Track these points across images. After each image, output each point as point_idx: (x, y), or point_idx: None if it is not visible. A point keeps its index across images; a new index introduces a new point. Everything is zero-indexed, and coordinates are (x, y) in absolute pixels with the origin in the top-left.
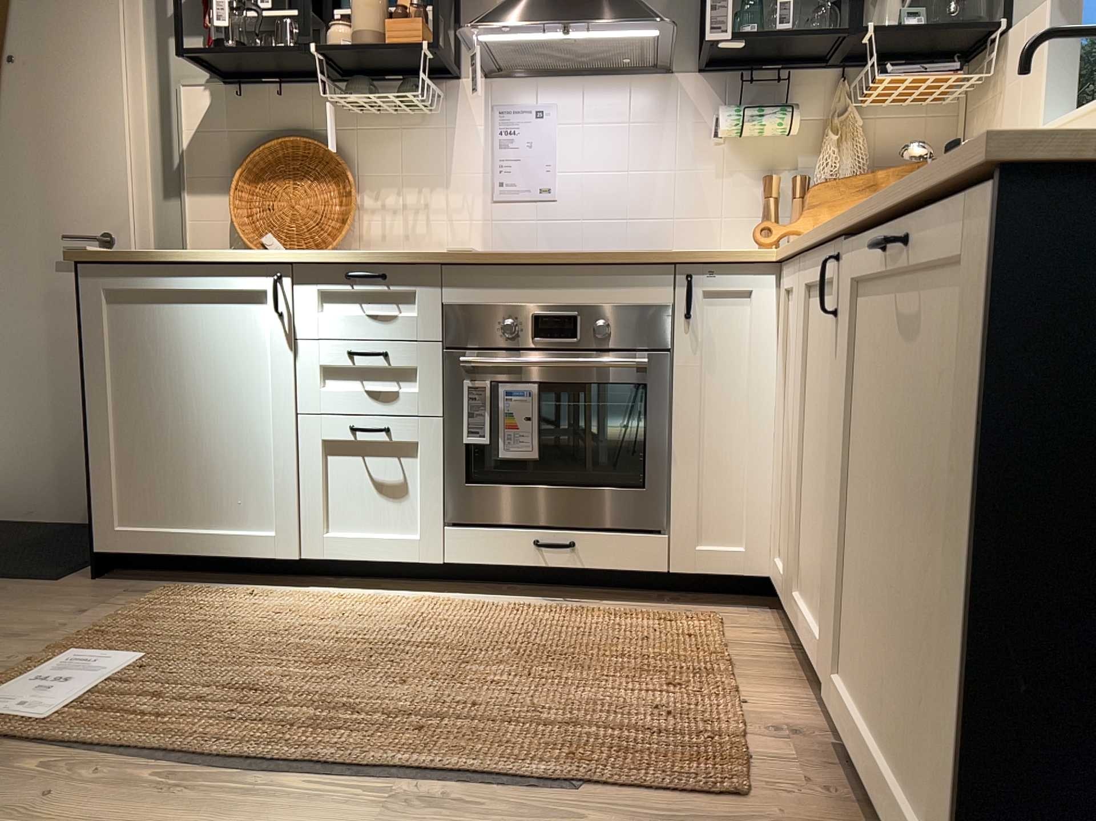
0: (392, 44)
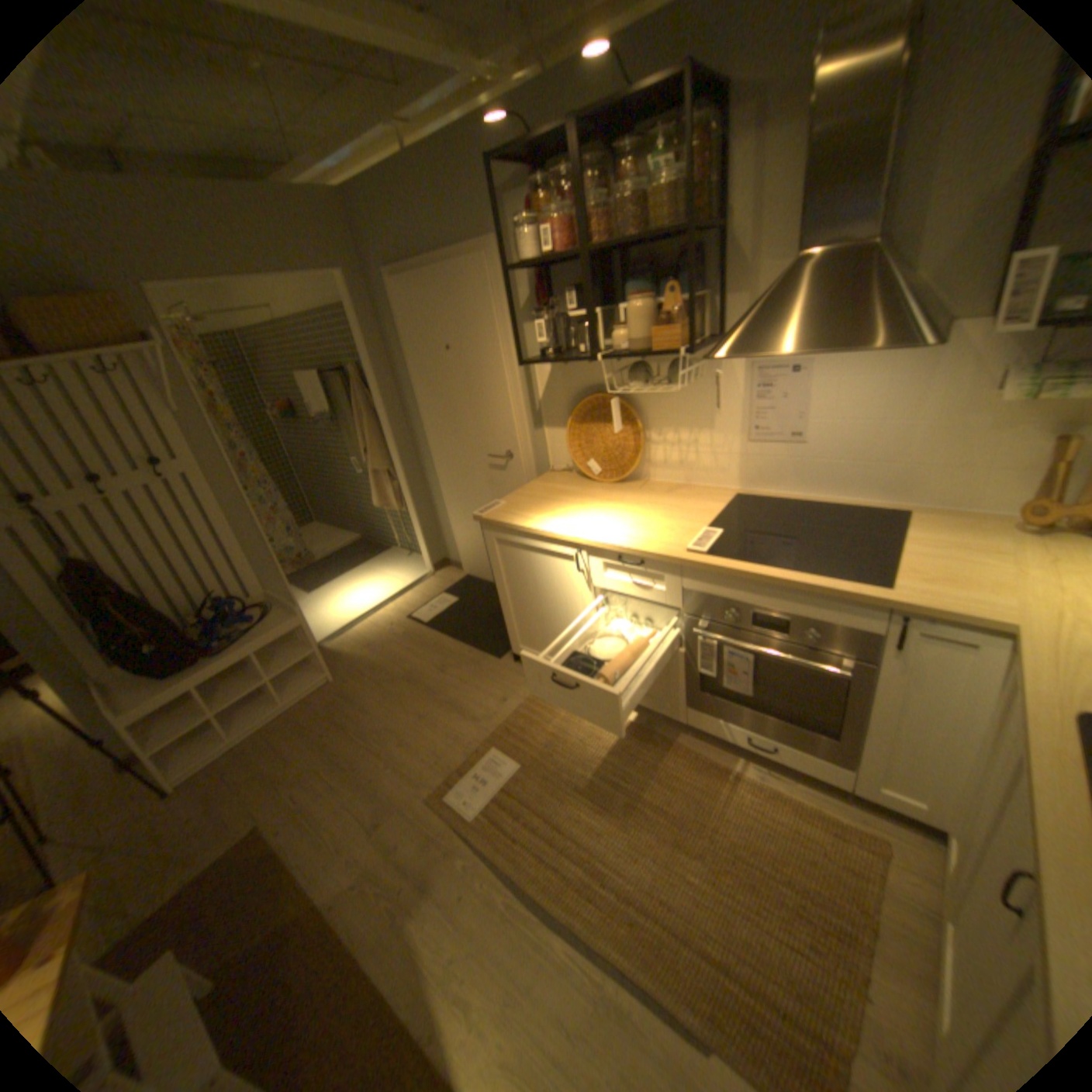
0: (657, 348)
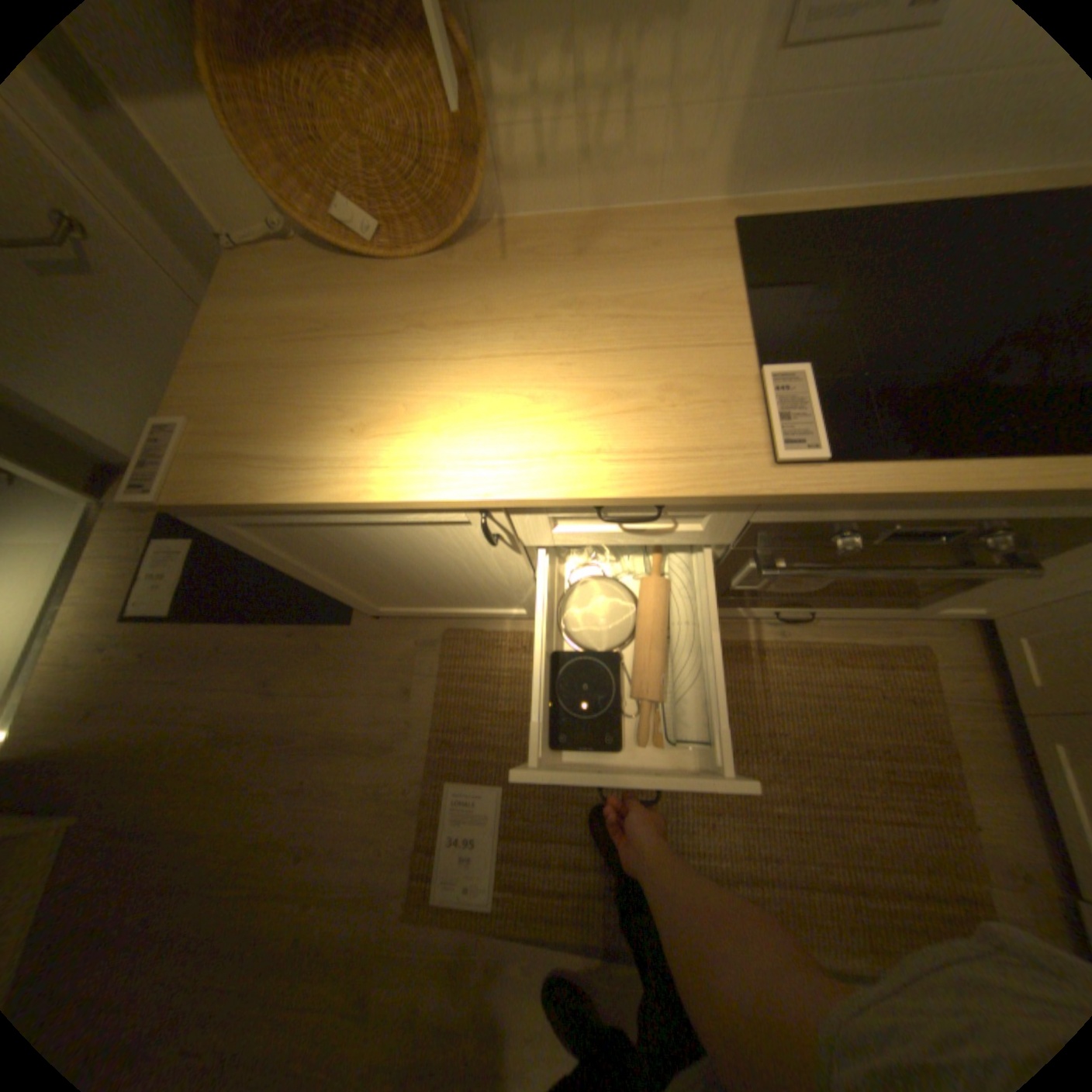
0: None
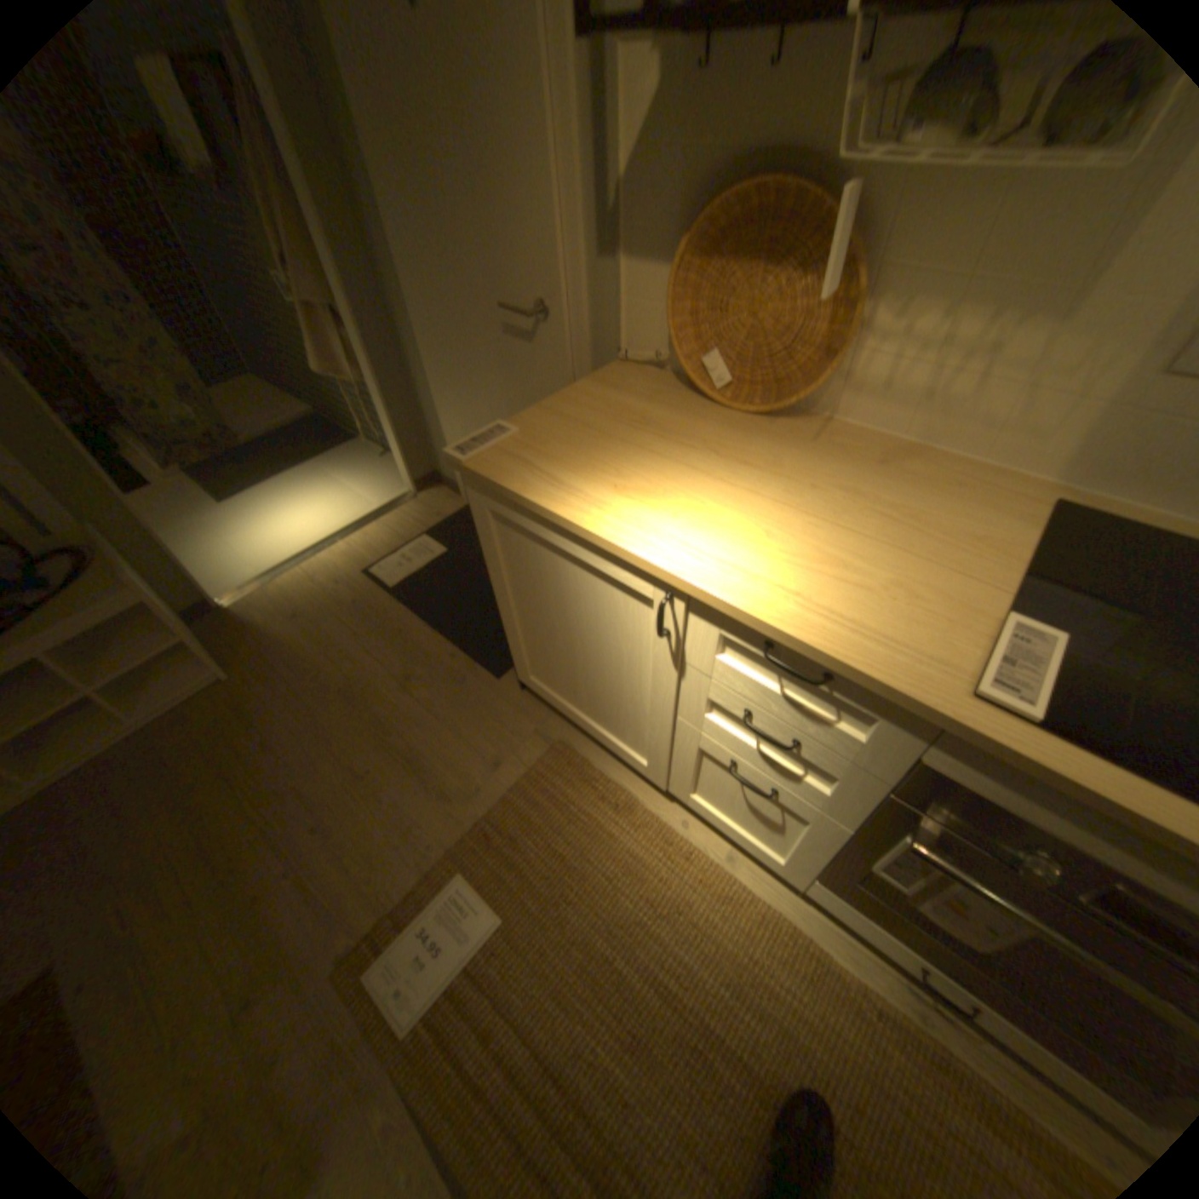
0: None
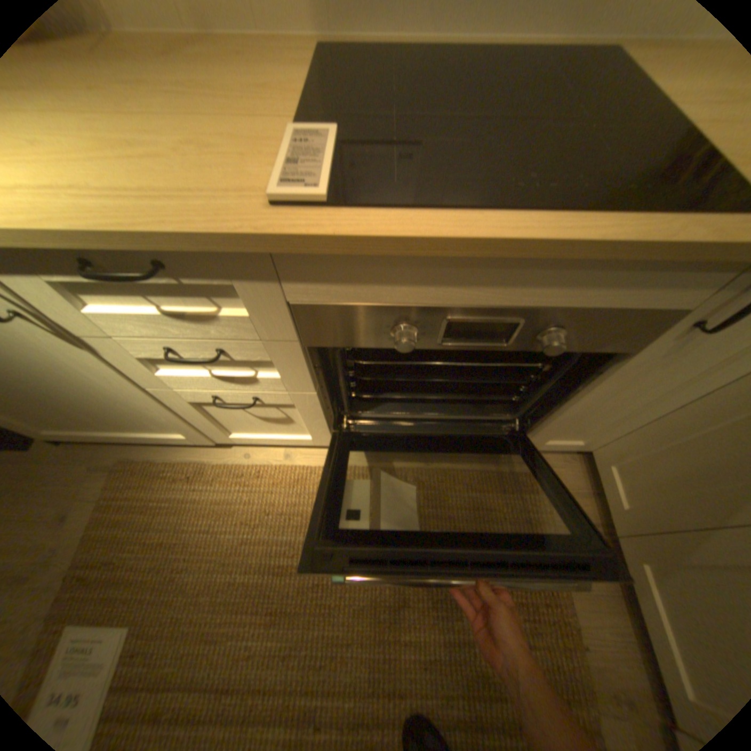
0: None
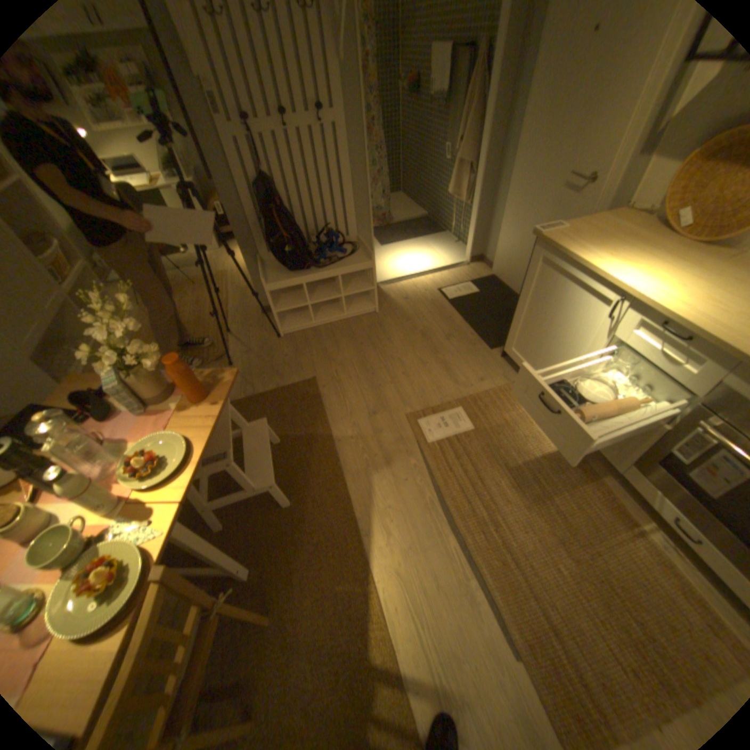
0: None
